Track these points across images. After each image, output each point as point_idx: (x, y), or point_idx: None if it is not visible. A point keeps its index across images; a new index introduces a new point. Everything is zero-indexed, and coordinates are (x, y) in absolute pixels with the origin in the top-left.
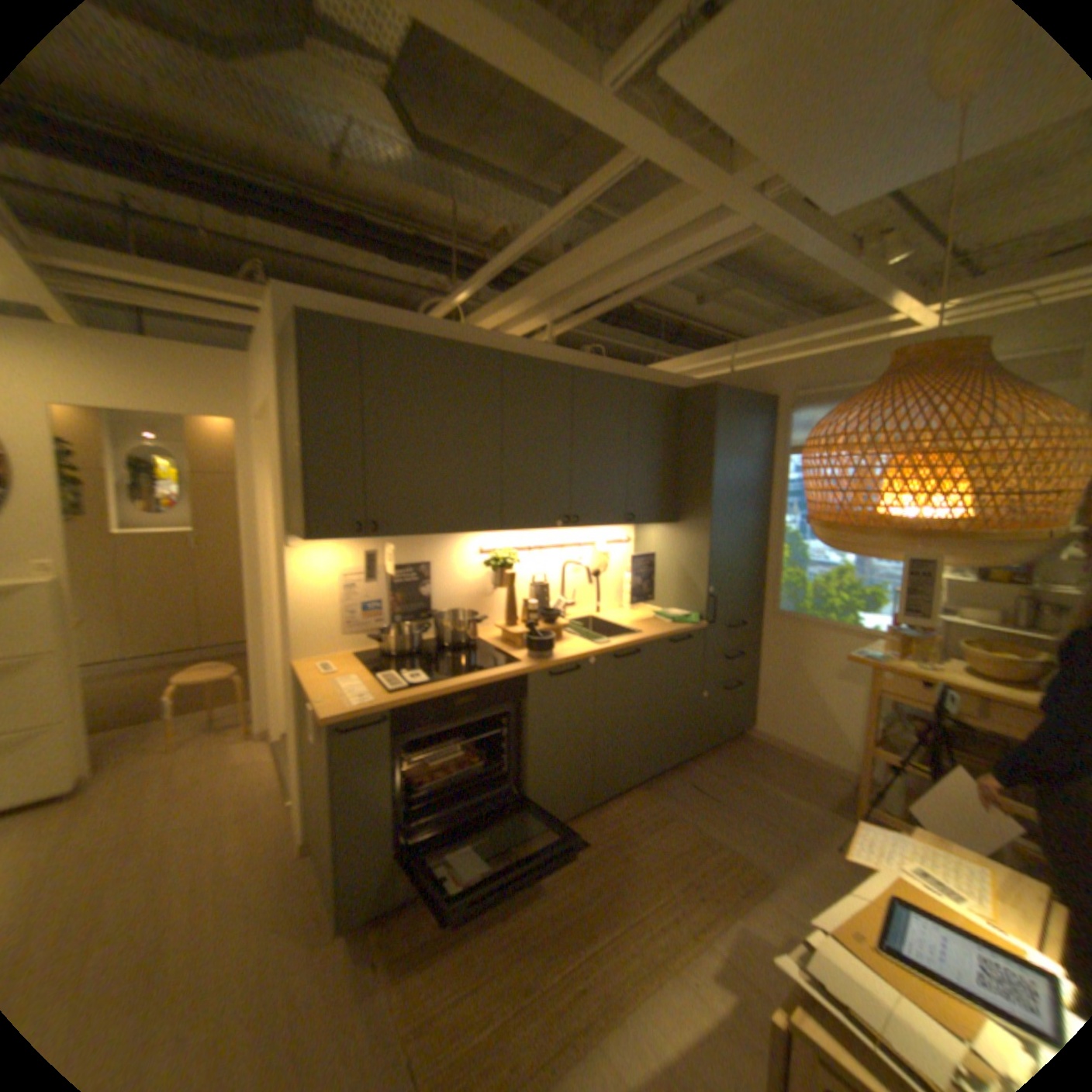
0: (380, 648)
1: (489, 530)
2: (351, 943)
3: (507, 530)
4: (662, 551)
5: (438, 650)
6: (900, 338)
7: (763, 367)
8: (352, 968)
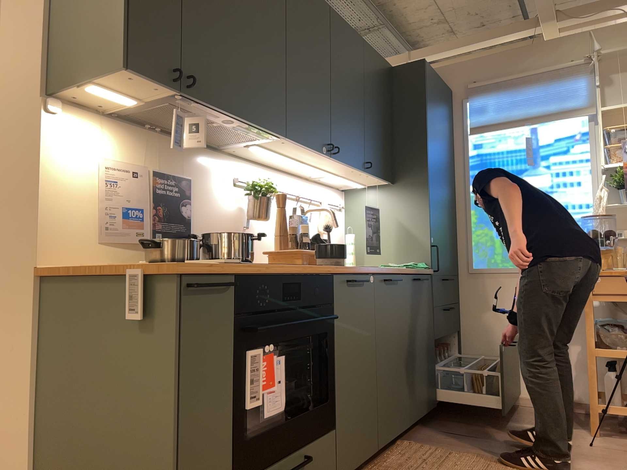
0: (154, 259)
1: (273, 136)
2: None
3: (286, 142)
4: (381, 213)
5: None
6: (542, 44)
7: (437, 70)
8: None
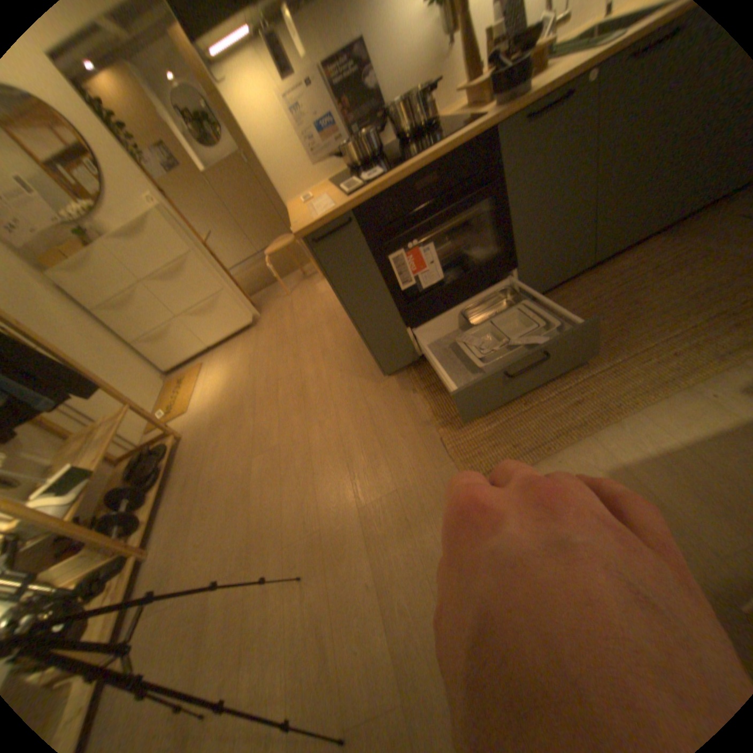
0: (347, 162)
1: None
2: (399, 377)
3: None
4: None
5: (402, 144)
6: None
7: None
8: (401, 390)
